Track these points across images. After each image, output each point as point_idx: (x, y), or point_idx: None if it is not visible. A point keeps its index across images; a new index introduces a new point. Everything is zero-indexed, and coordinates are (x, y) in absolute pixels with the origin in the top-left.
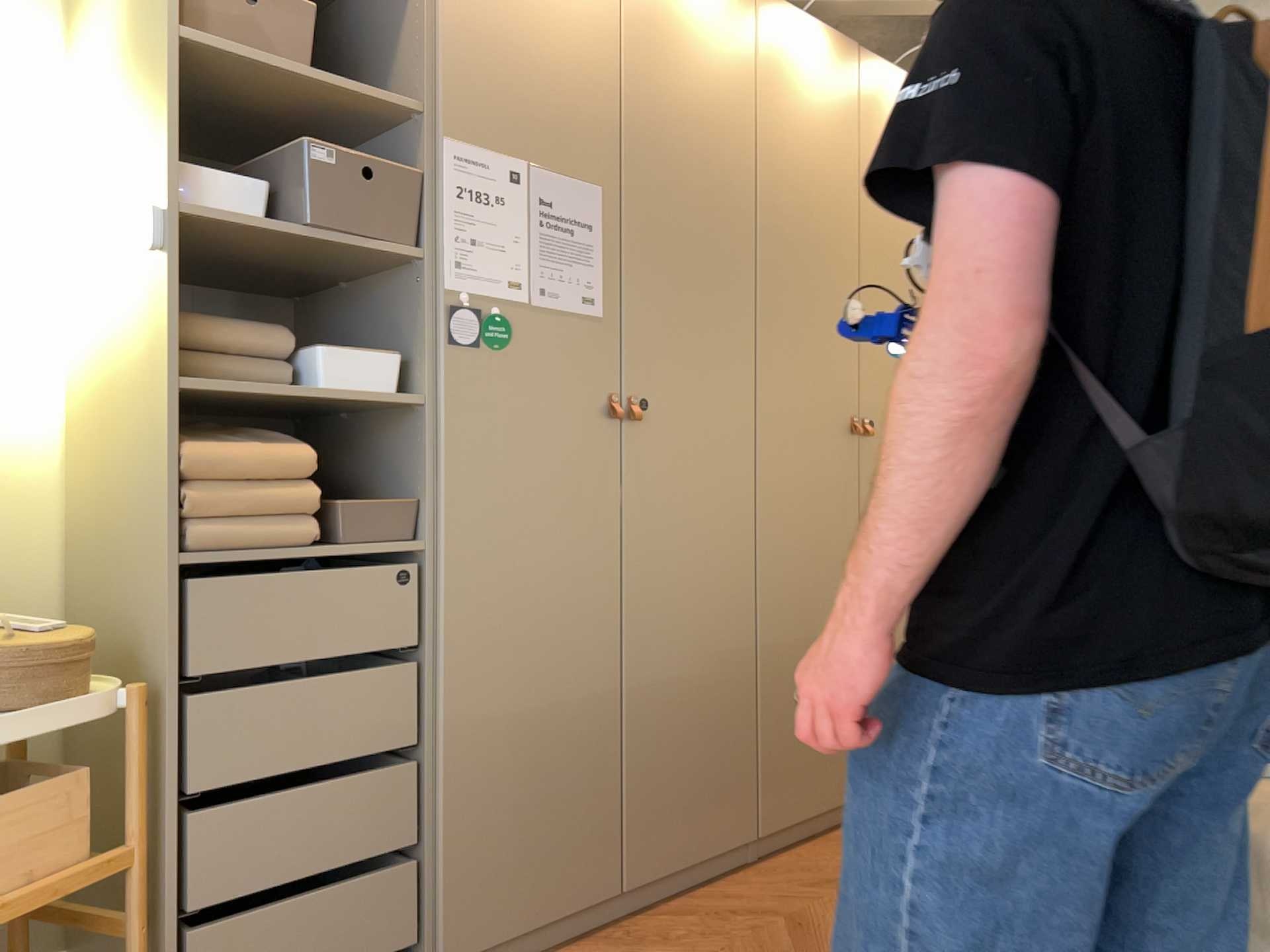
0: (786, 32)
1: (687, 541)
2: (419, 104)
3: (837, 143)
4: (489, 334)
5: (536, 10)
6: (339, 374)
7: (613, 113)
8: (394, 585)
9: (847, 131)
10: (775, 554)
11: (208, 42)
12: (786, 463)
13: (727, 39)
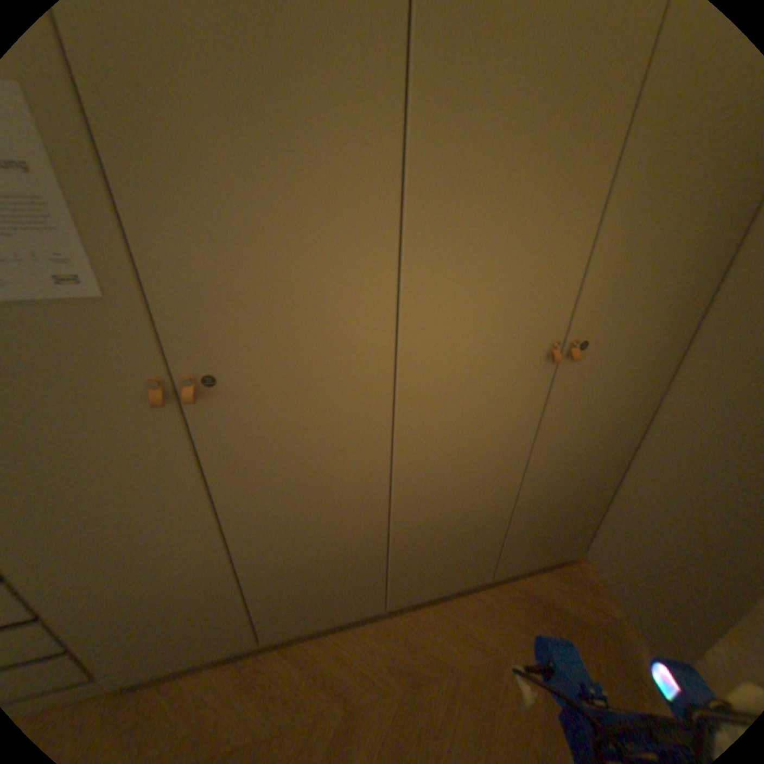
0: None
1: (295, 483)
2: None
3: None
4: None
5: None
6: None
7: None
8: None
9: None
10: (414, 475)
11: None
12: (437, 404)
13: None
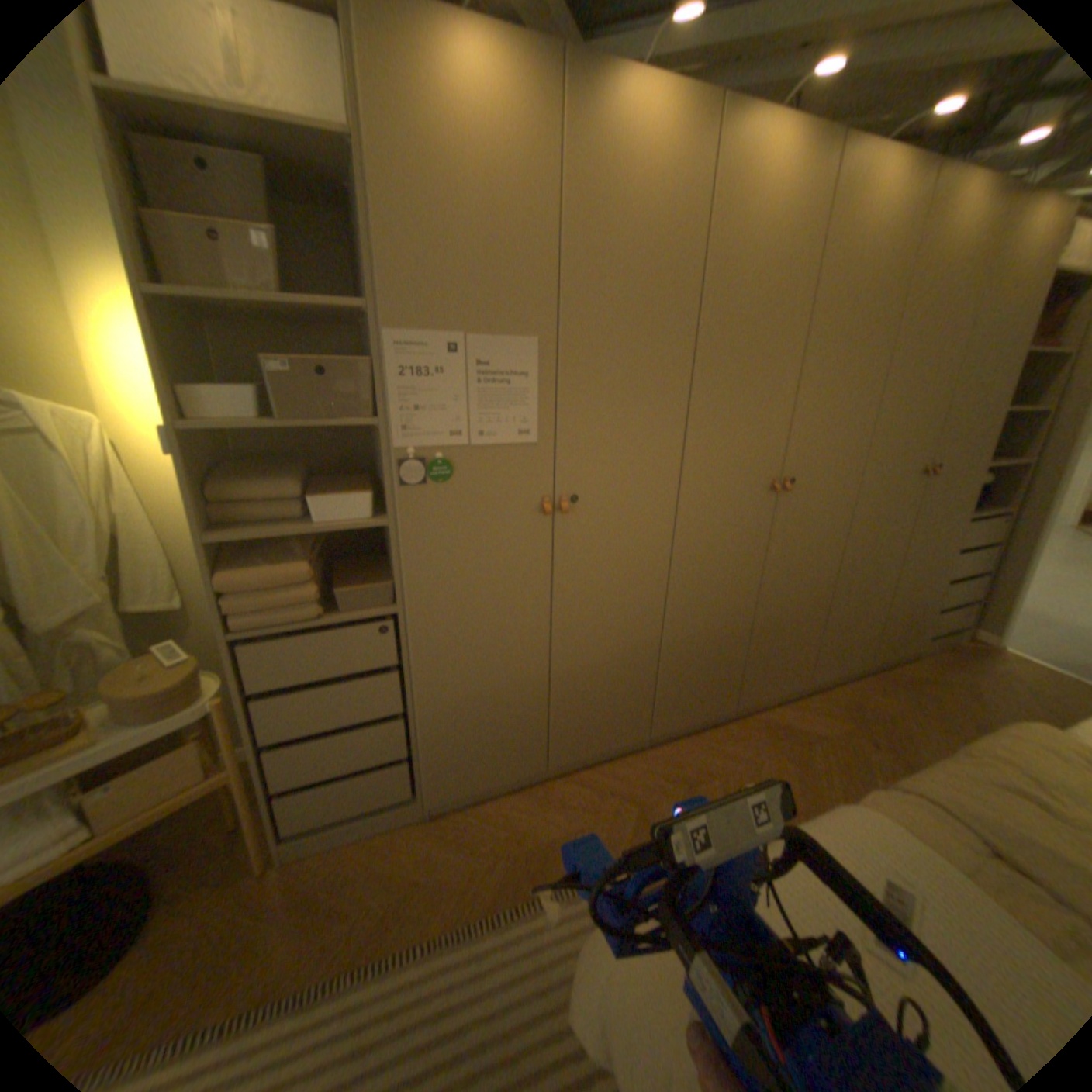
0: (751, 140)
1: (606, 585)
2: (363, 304)
3: (796, 246)
4: (435, 475)
5: (468, 189)
6: (327, 512)
7: (548, 271)
8: (379, 635)
9: (809, 231)
10: (682, 584)
11: (170, 295)
12: (700, 523)
13: (679, 166)
